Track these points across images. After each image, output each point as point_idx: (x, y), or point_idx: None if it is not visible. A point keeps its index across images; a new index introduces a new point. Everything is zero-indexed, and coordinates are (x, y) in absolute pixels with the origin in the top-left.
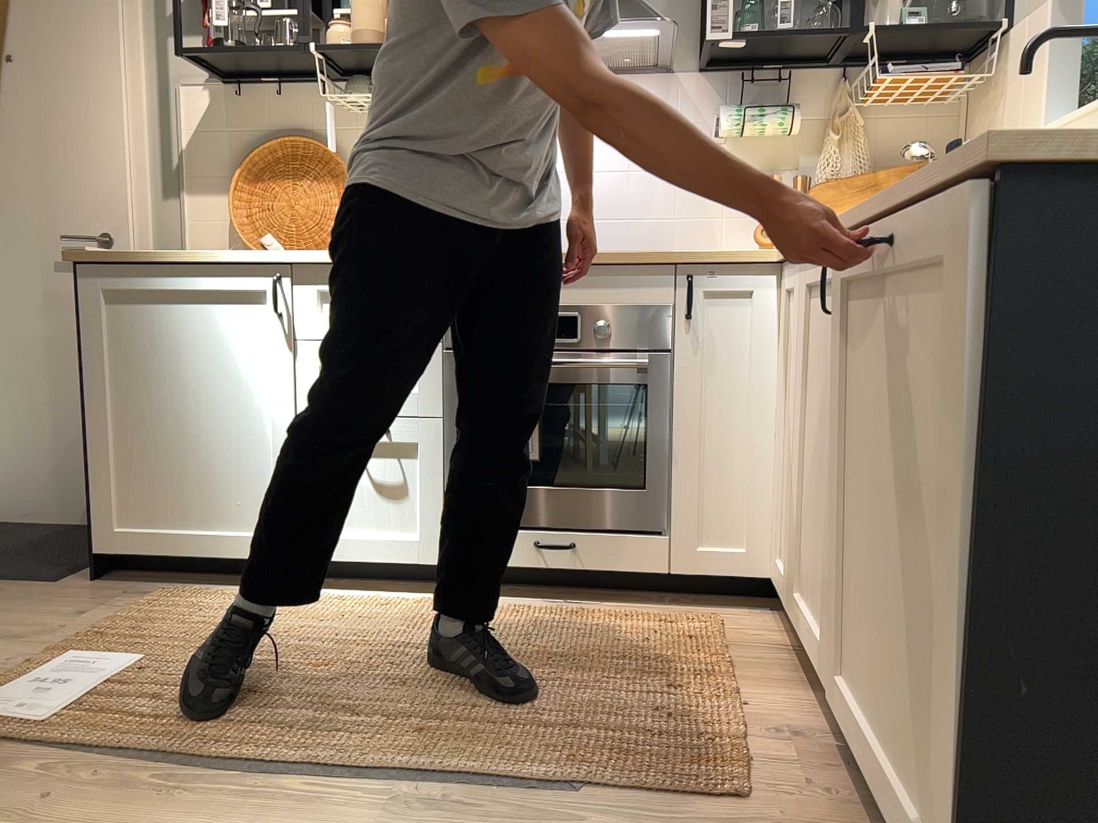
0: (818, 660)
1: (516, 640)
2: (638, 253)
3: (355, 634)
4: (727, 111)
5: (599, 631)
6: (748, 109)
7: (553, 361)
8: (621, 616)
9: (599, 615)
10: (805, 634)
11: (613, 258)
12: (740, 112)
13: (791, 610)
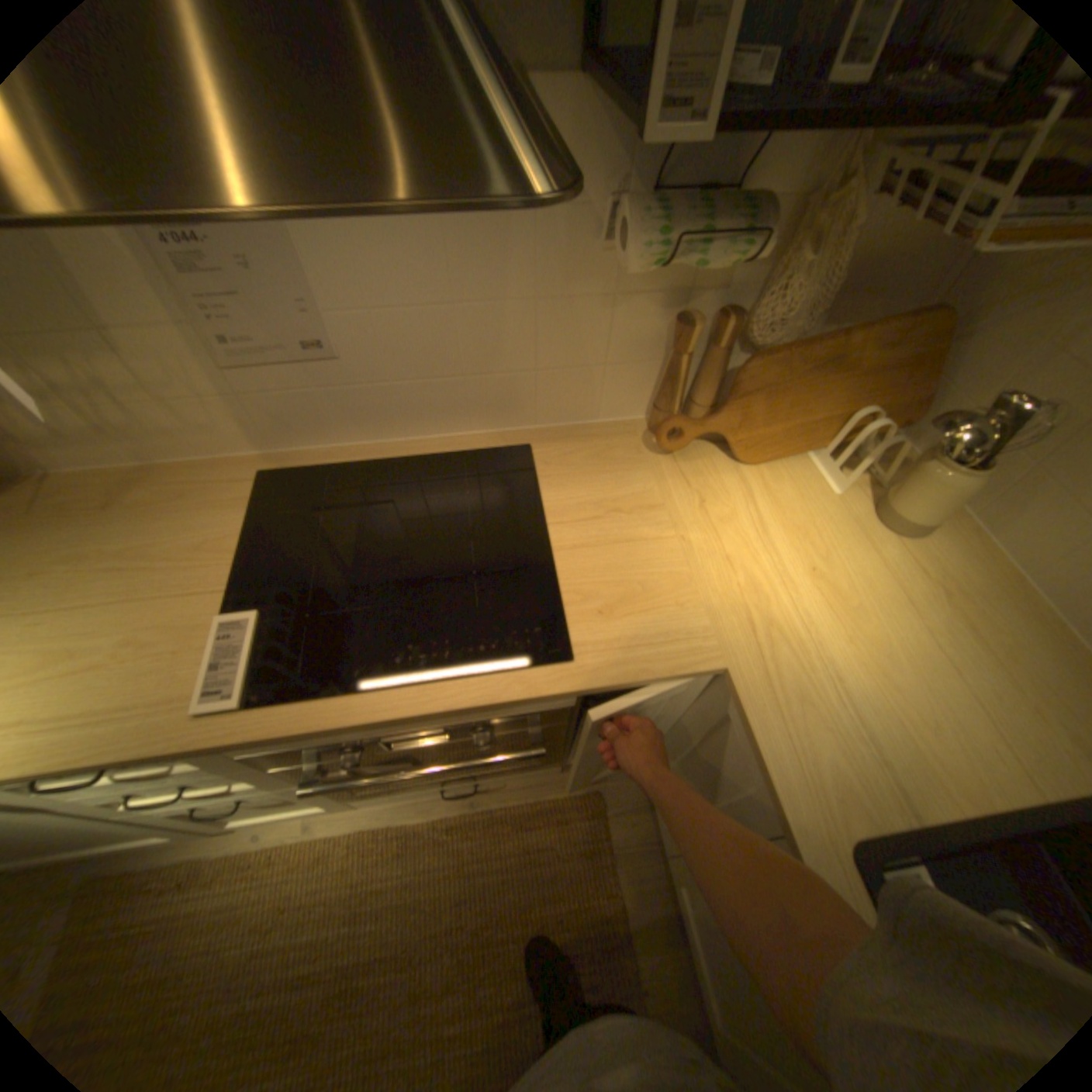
0: (698, 982)
1: (445, 910)
2: (522, 696)
3: (300, 942)
4: (645, 213)
5: (509, 861)
6: (686, 220)
7: (423, 781)
8: (521, 816)
9: (504, 823)
10: (682, 921)
11: (483, 707)
12: (671, 232)
13: (665, 854)
